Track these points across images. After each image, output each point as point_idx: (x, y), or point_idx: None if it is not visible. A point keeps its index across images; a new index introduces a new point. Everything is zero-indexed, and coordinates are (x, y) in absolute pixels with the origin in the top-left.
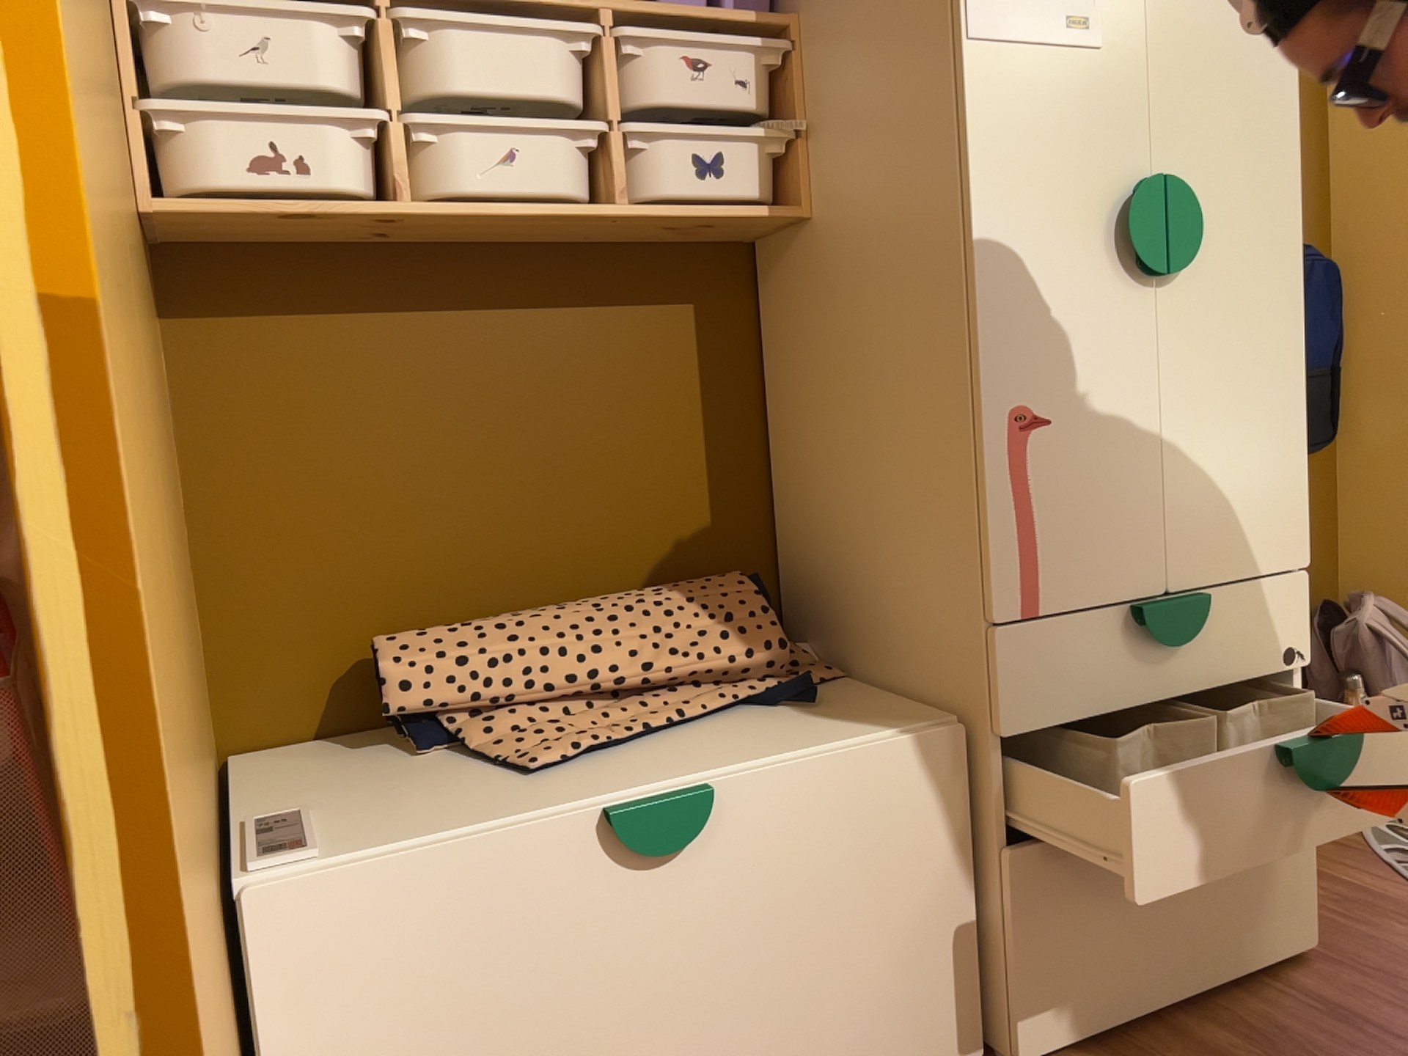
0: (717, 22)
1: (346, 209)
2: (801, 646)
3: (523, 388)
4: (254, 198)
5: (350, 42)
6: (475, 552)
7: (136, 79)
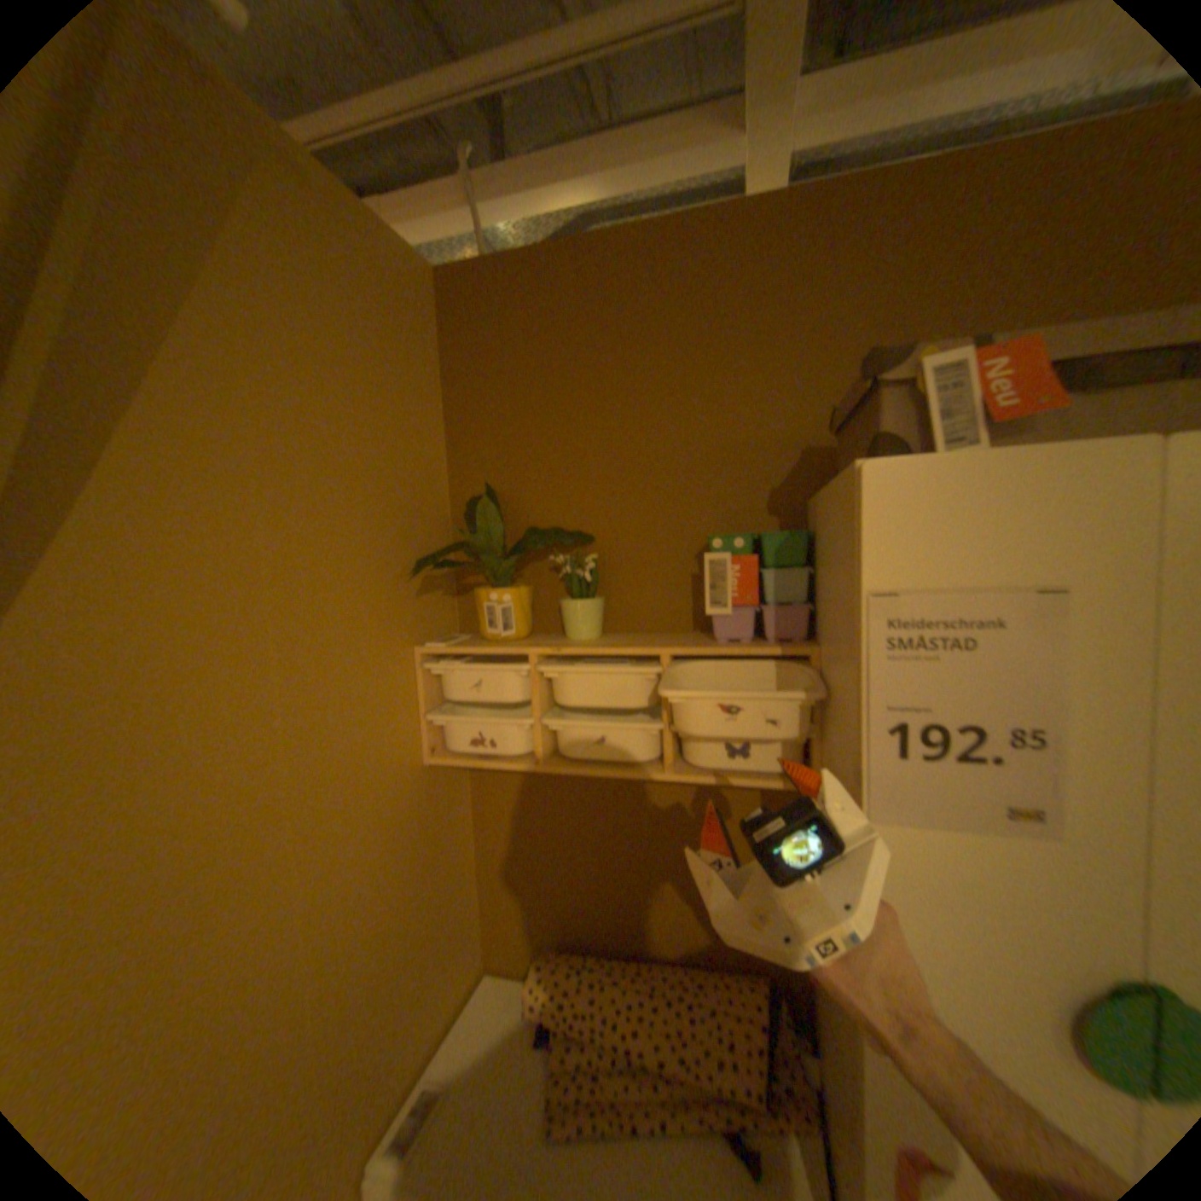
0: (753, 651)
1: (510, 765)
2: (806, 1064)
3: (639, 827)
4: (471, 755)
5: (520, 677)
6: (606, 911)
7: (433, 693)
